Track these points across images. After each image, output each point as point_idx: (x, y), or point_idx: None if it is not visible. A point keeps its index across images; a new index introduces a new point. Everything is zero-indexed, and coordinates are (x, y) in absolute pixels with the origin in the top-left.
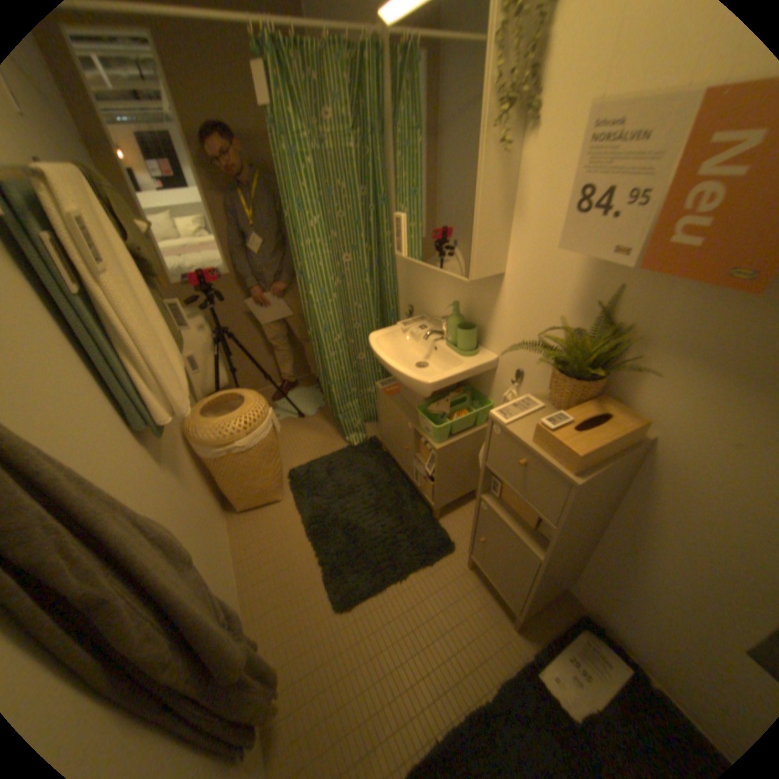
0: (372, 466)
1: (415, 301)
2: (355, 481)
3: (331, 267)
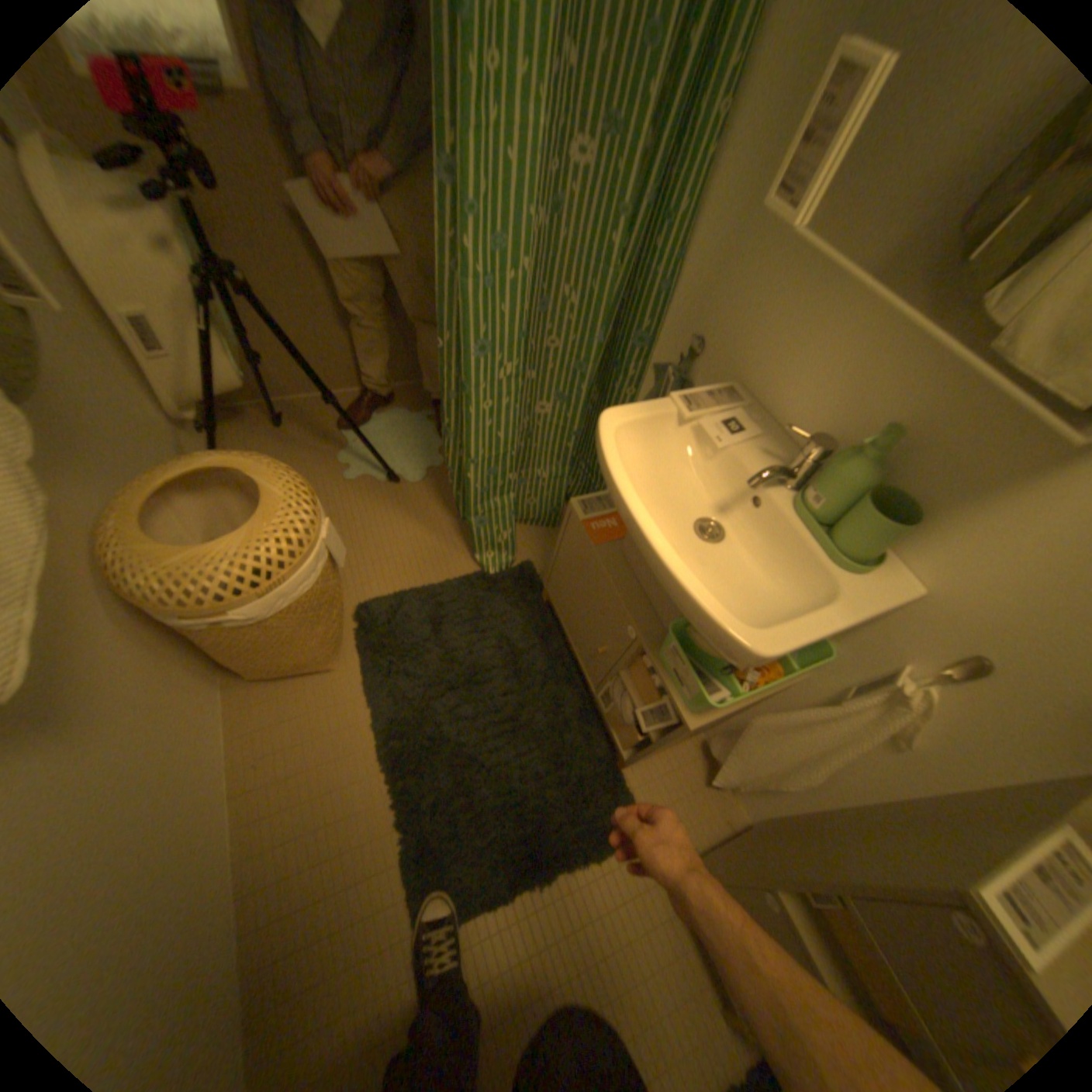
0: (518, 629)
1: (719, 333)
2: (483, 658)
3: (535, 172)
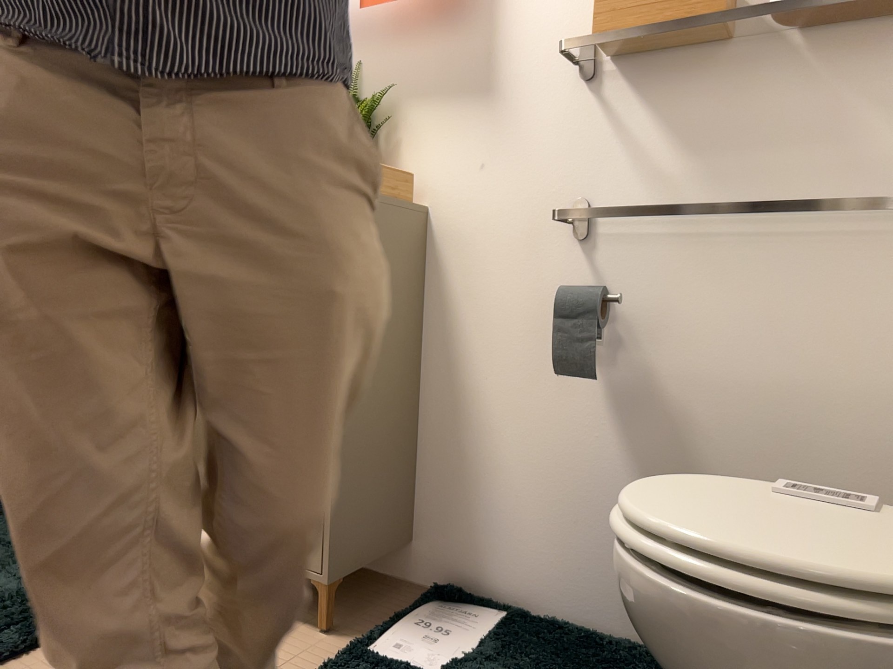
0: None
1: None
2: None
3: None
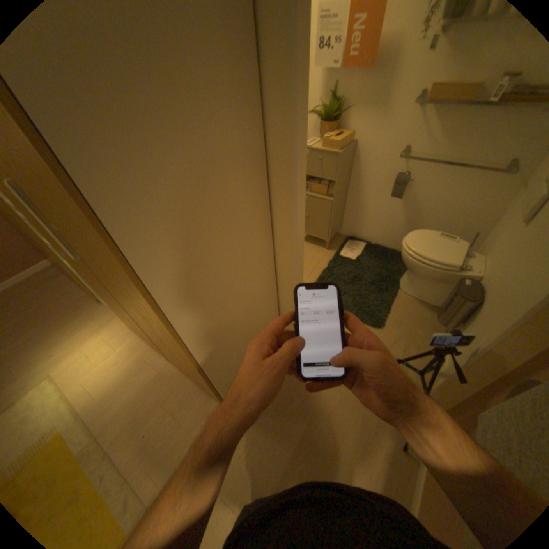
0: None
1: None
2: None
3: None
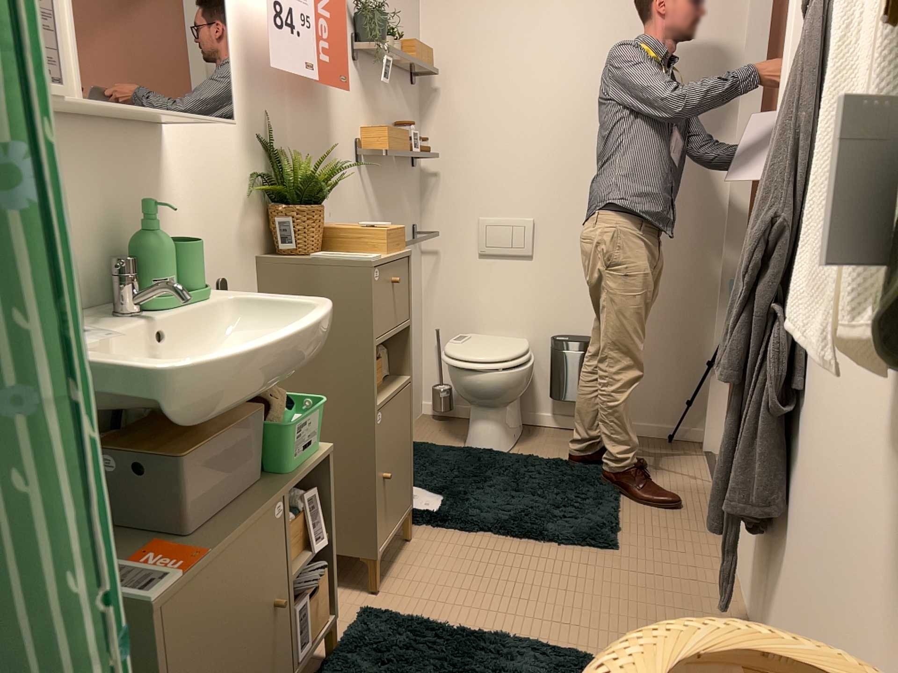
0: None
1: None
2: None
3: None
